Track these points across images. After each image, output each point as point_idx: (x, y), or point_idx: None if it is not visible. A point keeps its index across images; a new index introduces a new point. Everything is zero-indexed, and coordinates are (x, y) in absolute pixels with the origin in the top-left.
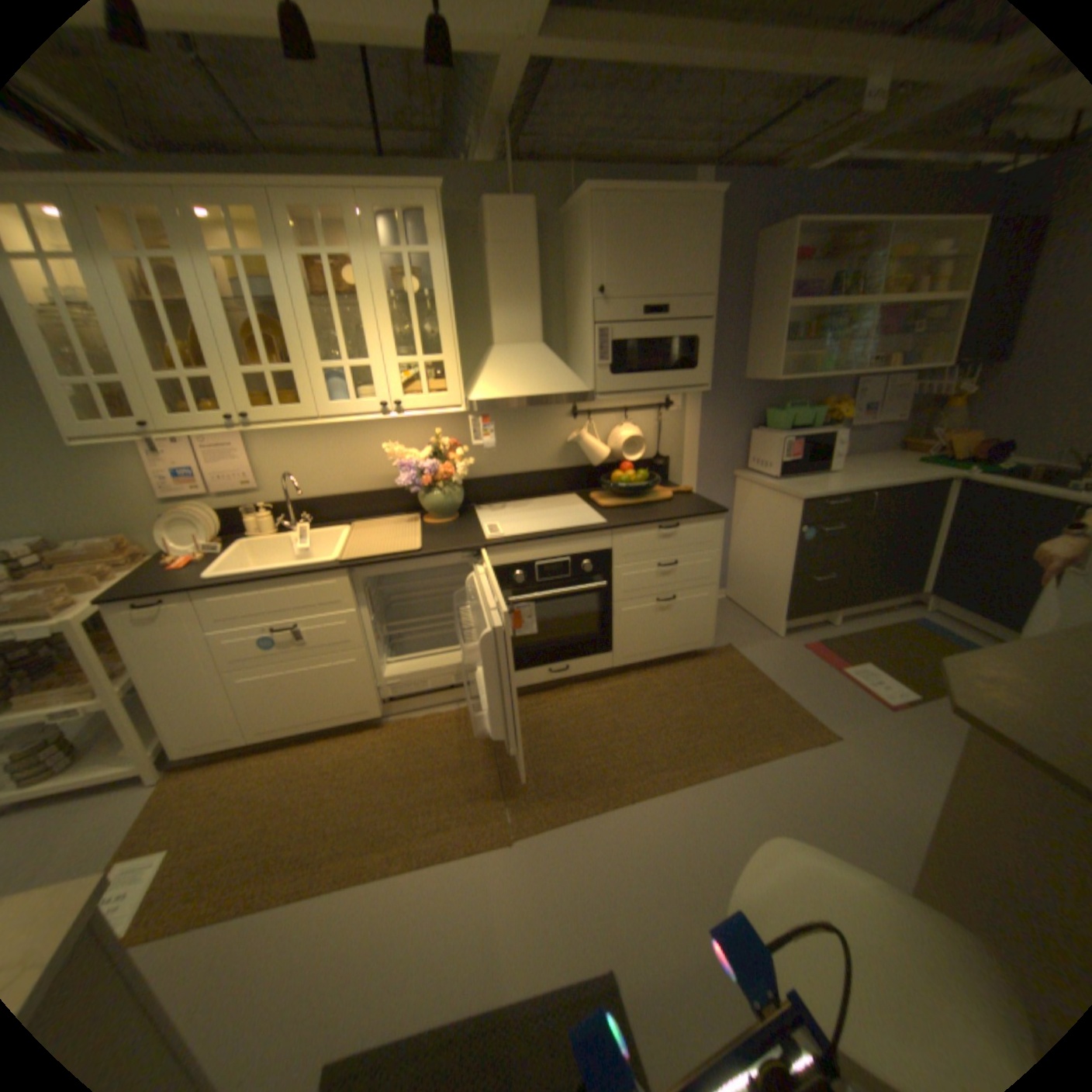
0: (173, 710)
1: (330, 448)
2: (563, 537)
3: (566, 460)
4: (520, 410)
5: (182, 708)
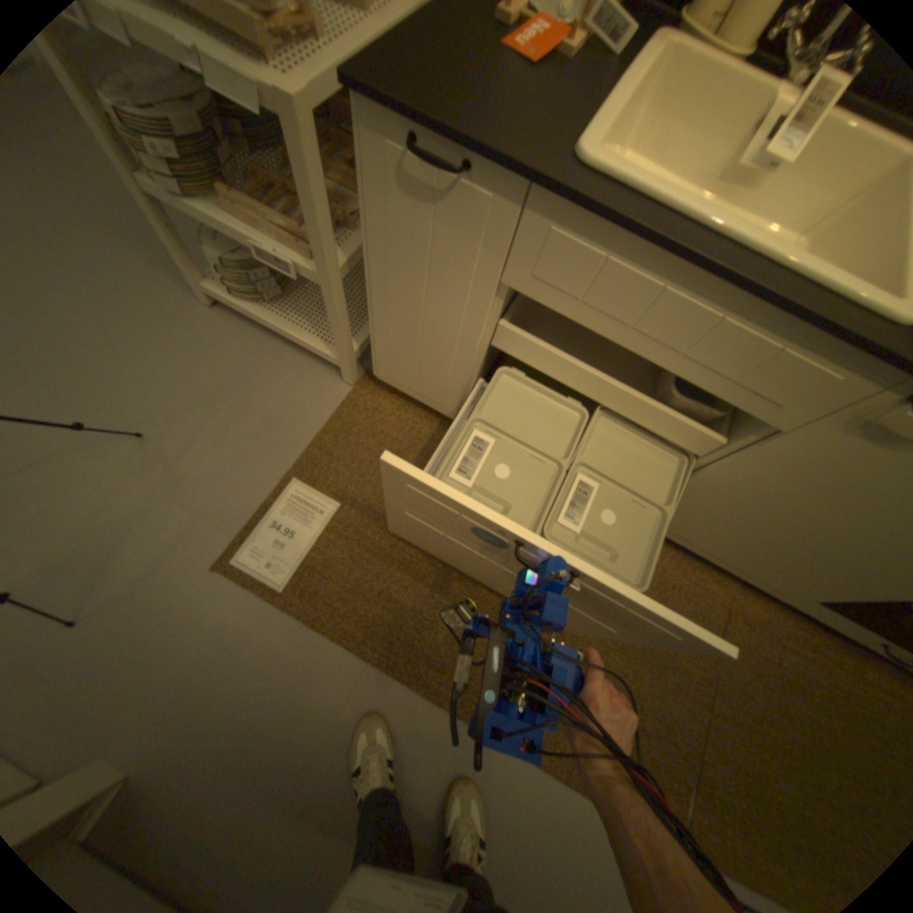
0: (401, 339)
1: None
2: None
3: None
4: None
5: (412, 346)
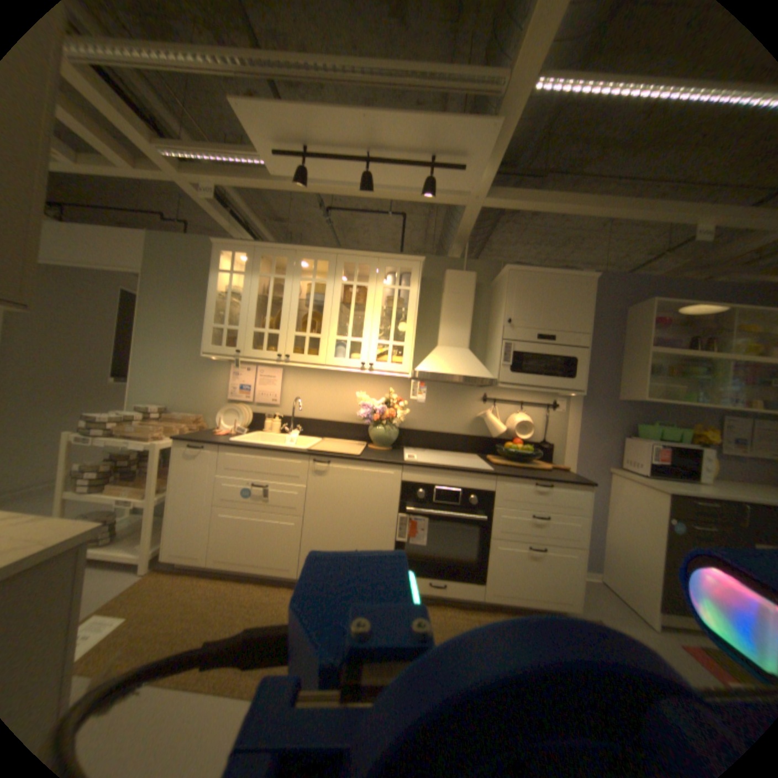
0: (176, 521)
1: (326, 389)
2: (458, 469)
3: (473, 429)
4: (447, 389)
5: (182, 522)
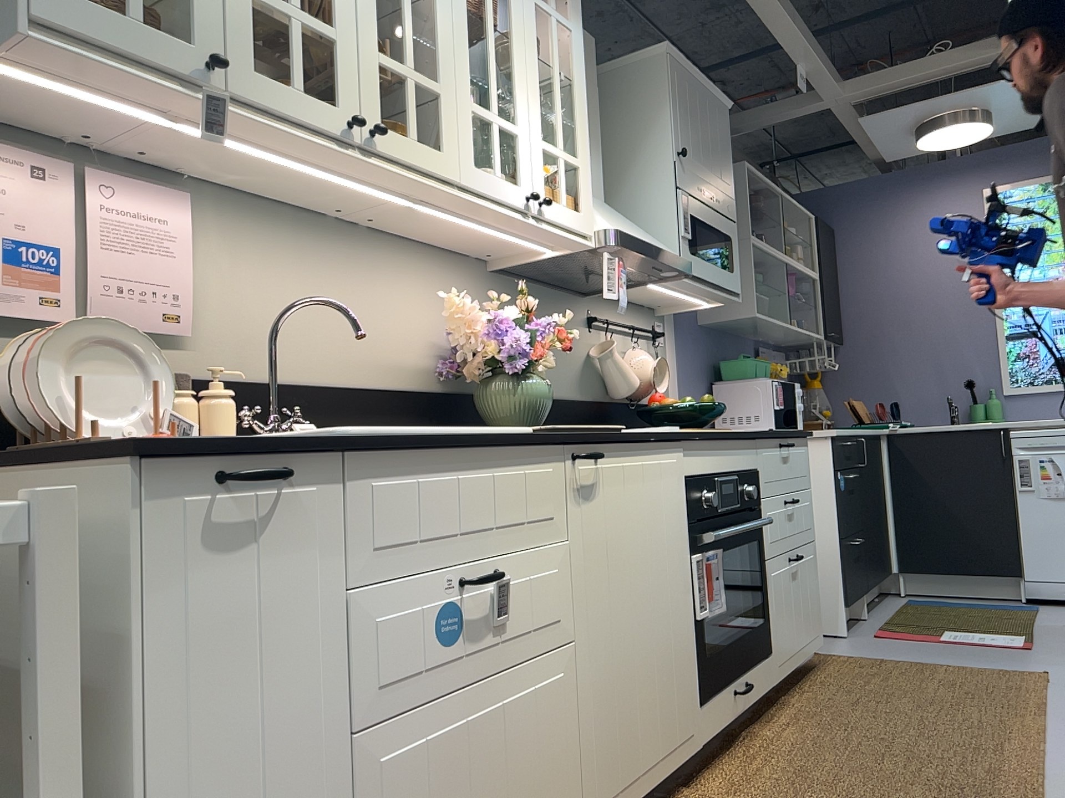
0: None
1: (326, 284)
2: (736, 434)
3: (588, 386)
4: (547, 298)
5: None
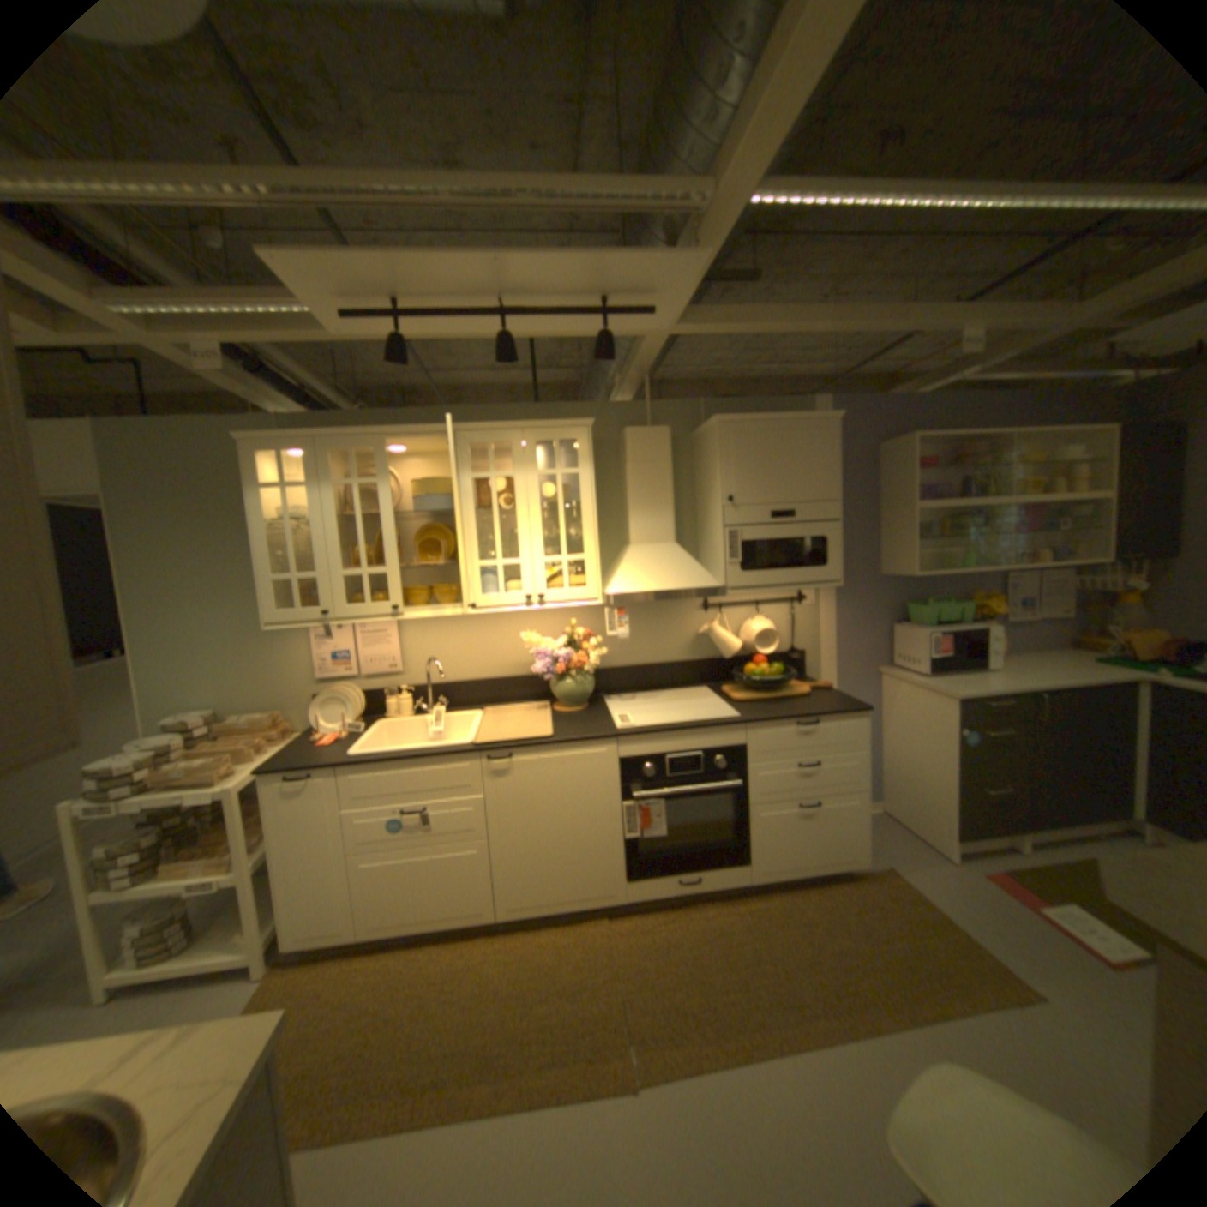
0: (297, 893)
1: (474, 636)
2: (696, 730)
3: (698, 653)
4: (653, 604)
5: (305, 892)
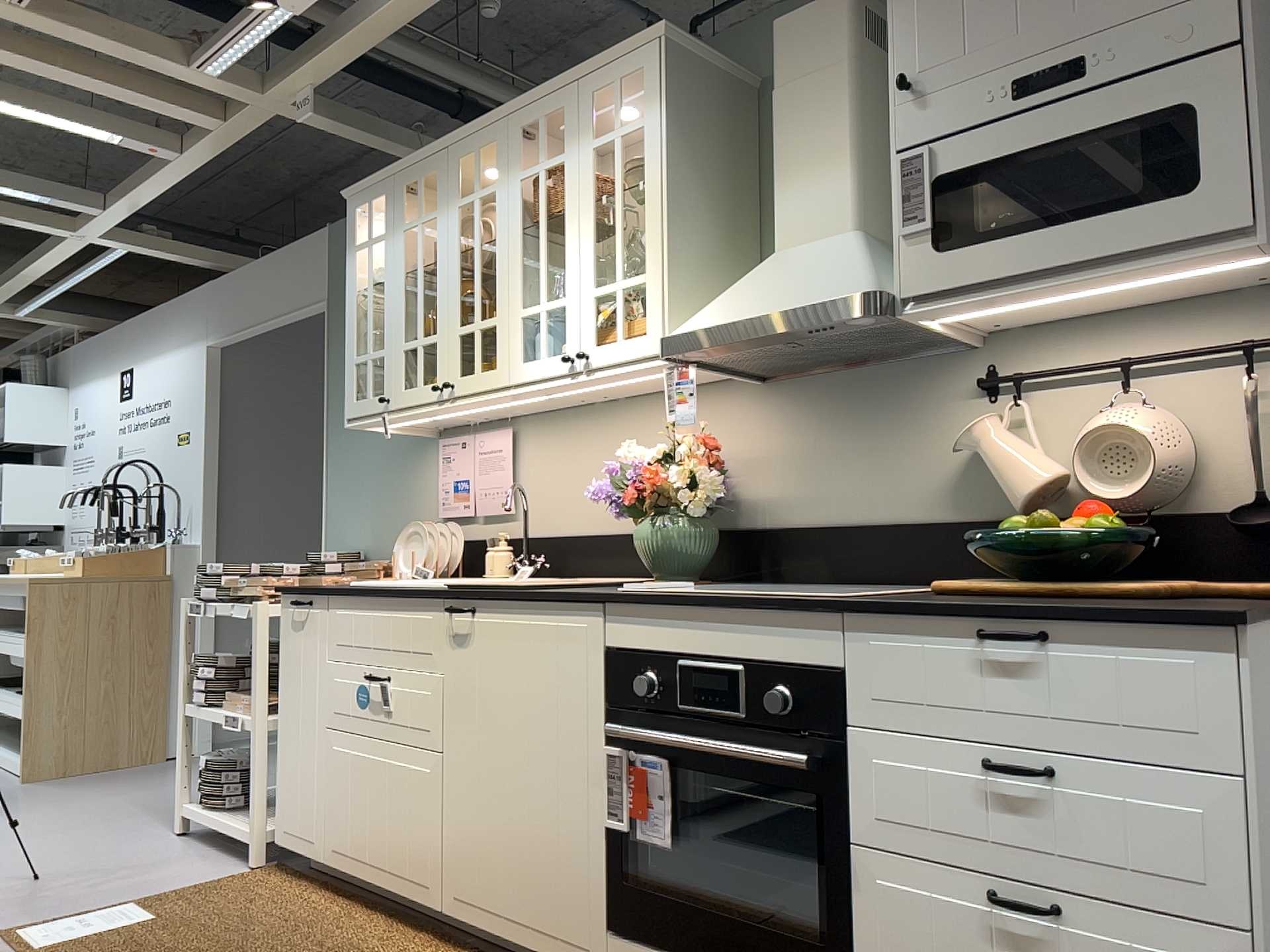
0: (290, 759)
1: (592, 456)
2: (727, 601)
3: (969, 497)
4: (868, 383)
5: (295, 760)
